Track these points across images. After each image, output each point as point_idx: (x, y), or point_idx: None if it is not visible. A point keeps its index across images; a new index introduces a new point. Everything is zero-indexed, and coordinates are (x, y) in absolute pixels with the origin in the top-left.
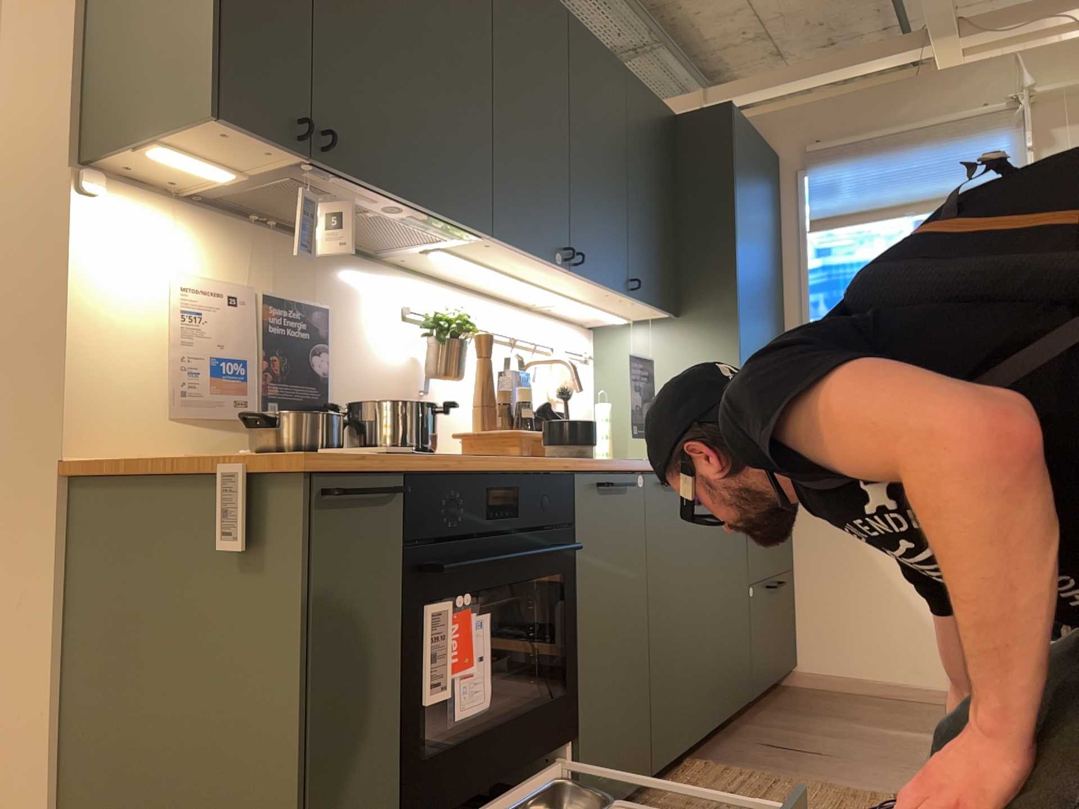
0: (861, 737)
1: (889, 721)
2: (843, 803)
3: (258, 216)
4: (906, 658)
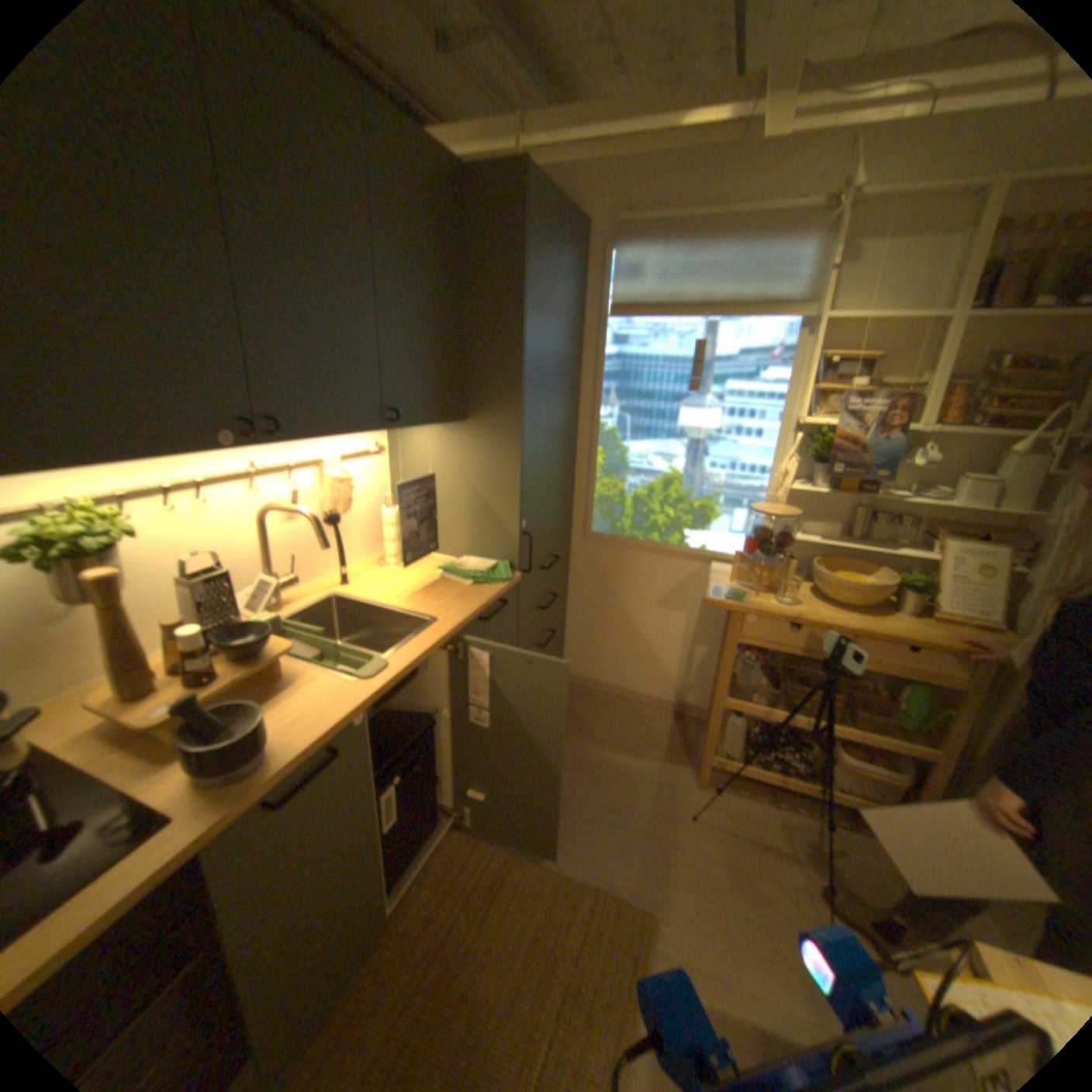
0: (589, 771)
1: (614, 739)
2: (553, 912)
3: None
4: (636, 677)
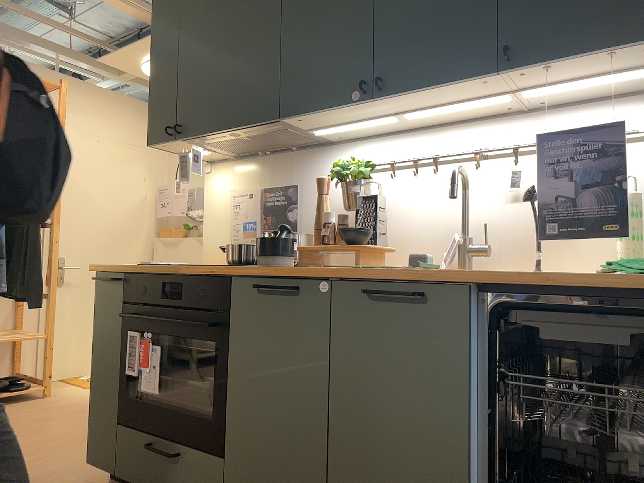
0: None
1: None
2: None
3: (259, 152)
4: None
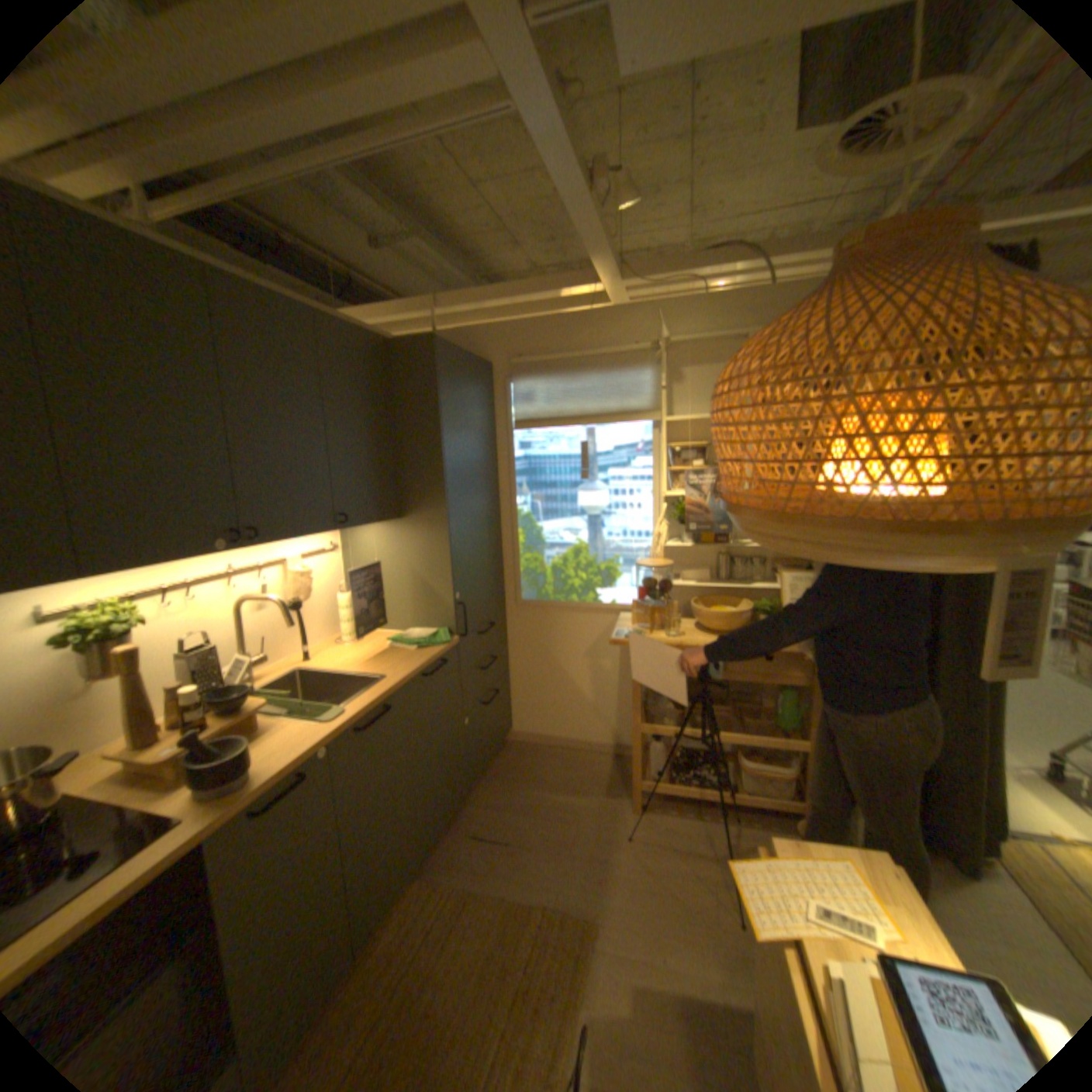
0: (537, 813)
1: (560, 784)
2: (504, 933)
3: None
4: (576, 726)
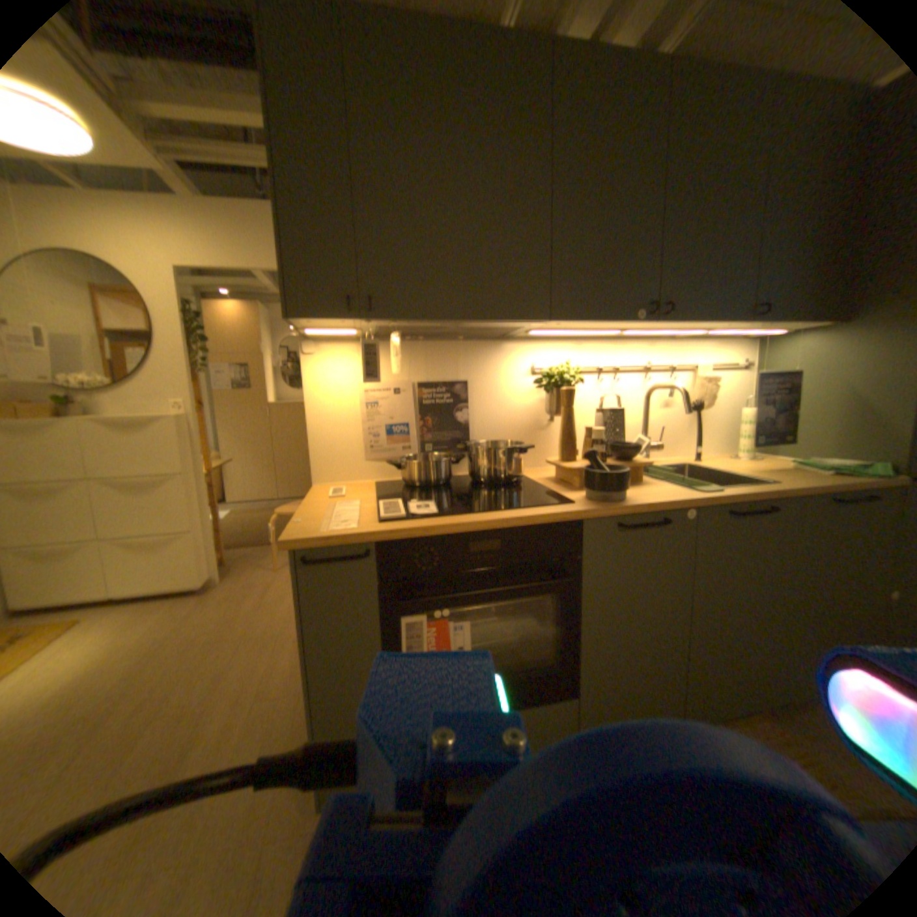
0: None
1: None
2: None
3: (407, 336)
4: None
